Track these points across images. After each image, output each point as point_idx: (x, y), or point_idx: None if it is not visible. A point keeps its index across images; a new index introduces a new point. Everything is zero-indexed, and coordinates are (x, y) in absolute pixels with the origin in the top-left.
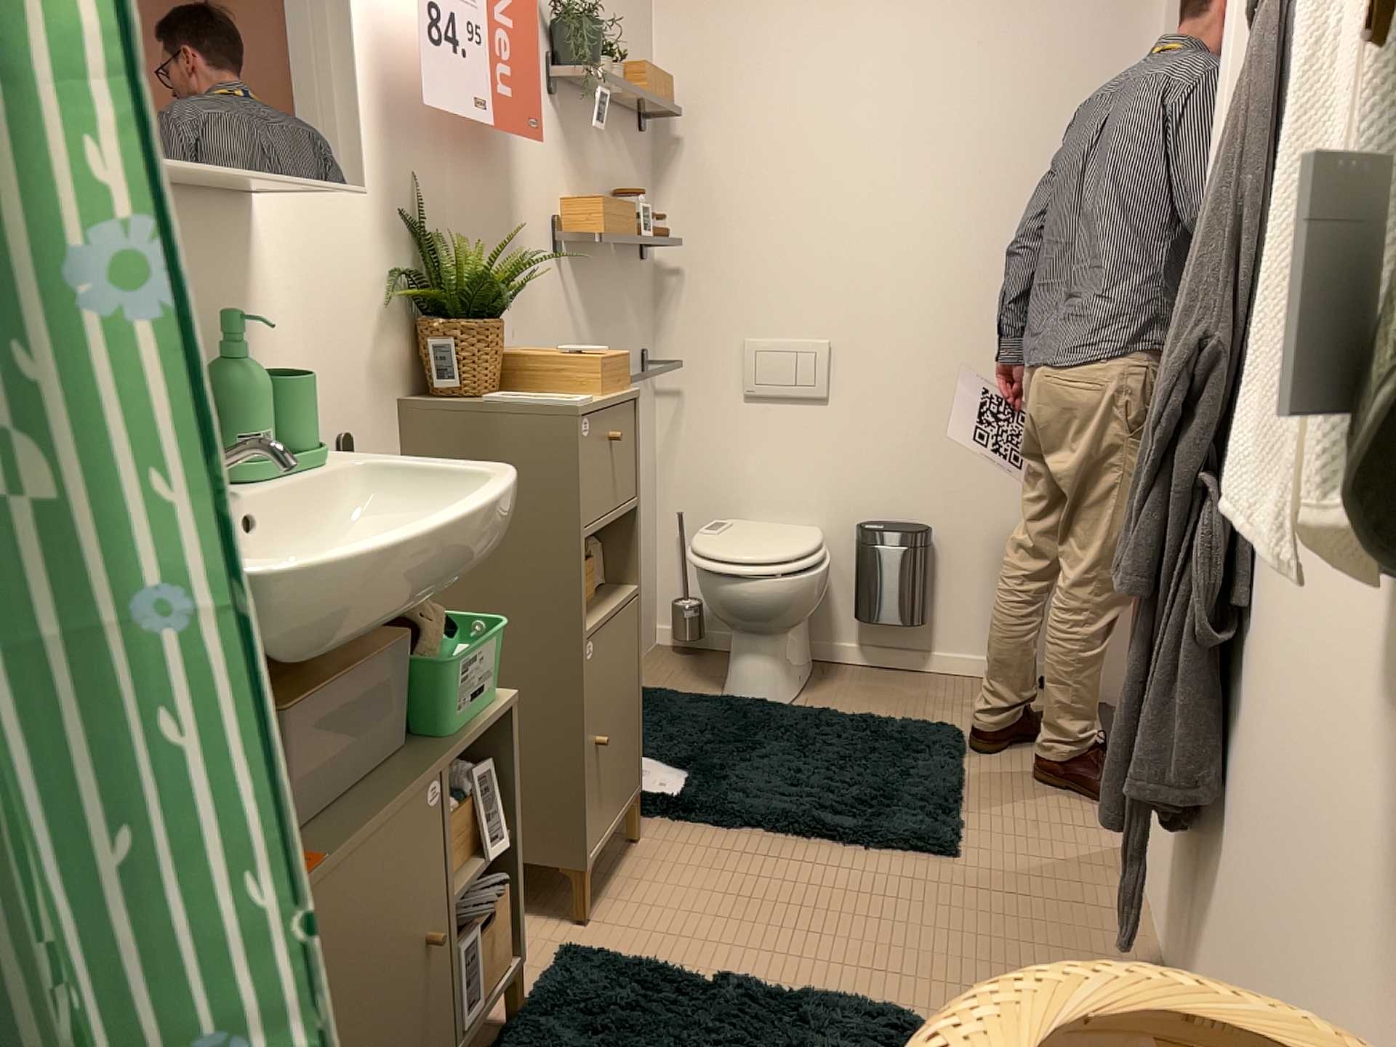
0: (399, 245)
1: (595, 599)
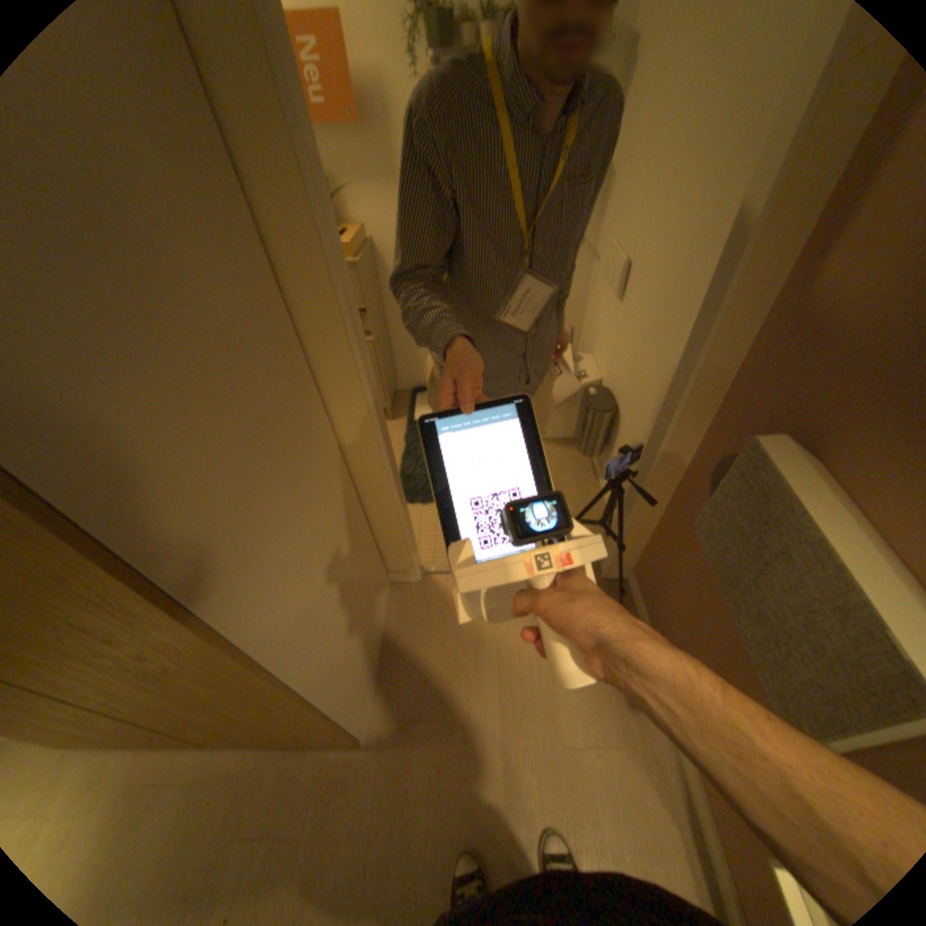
0: None
1: None
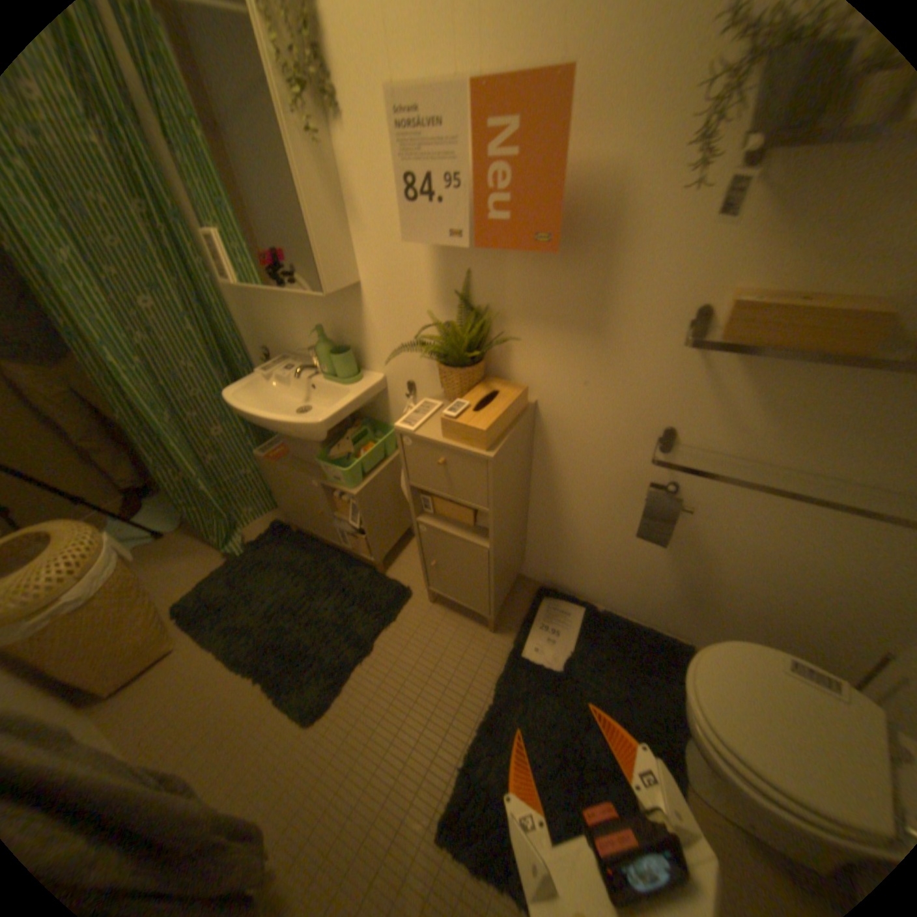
0: (446, 307)
1: (464, 524)
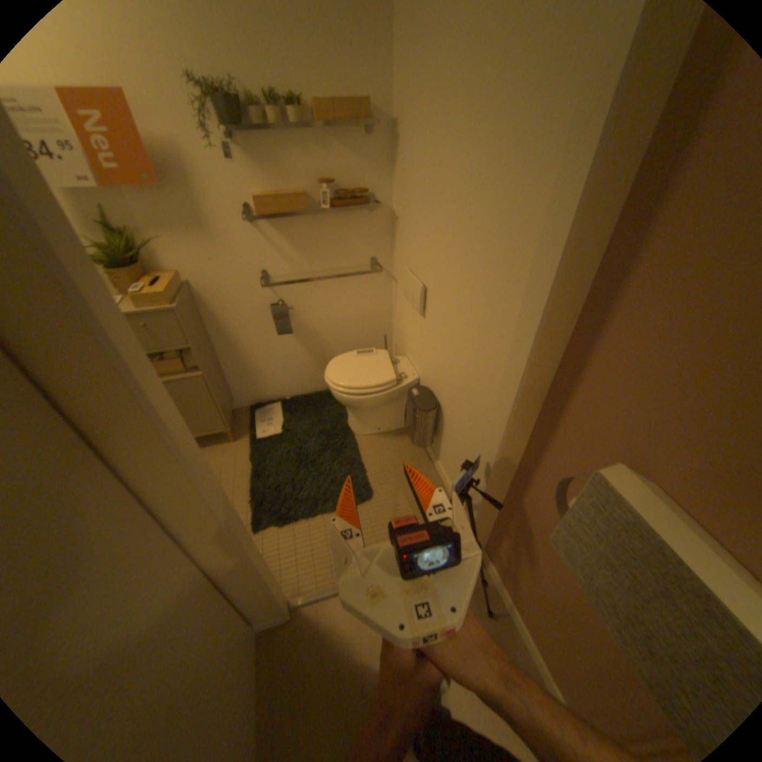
0: (91, 234)
1: (178, 373)
